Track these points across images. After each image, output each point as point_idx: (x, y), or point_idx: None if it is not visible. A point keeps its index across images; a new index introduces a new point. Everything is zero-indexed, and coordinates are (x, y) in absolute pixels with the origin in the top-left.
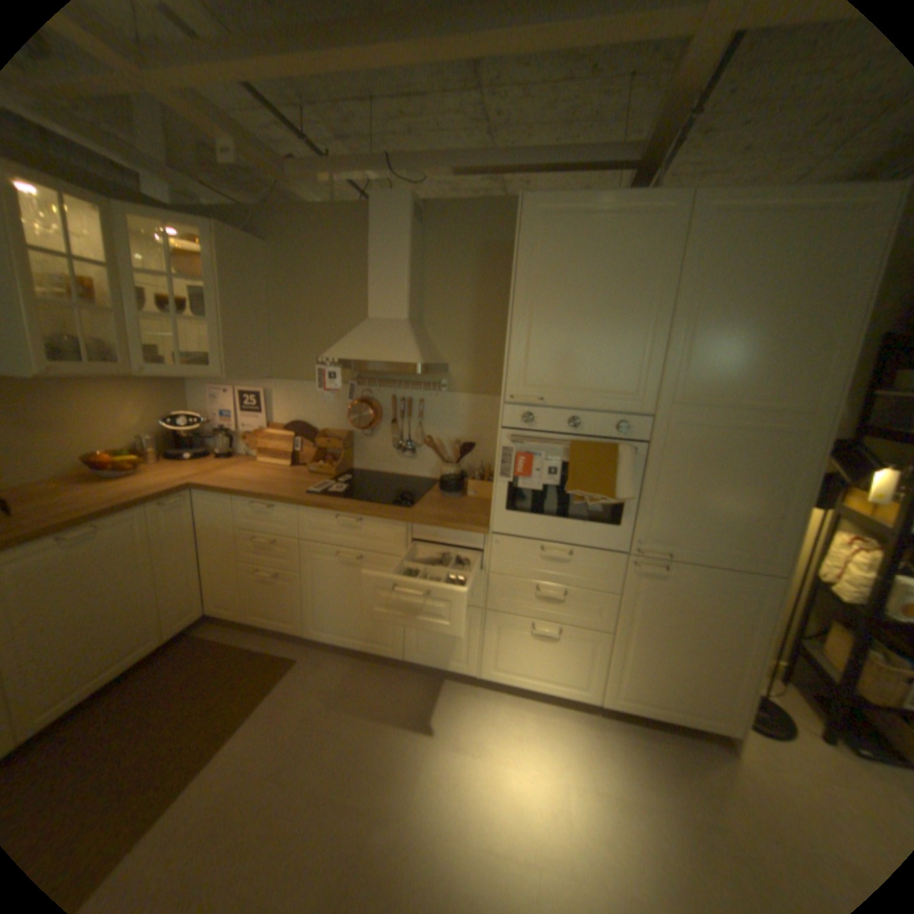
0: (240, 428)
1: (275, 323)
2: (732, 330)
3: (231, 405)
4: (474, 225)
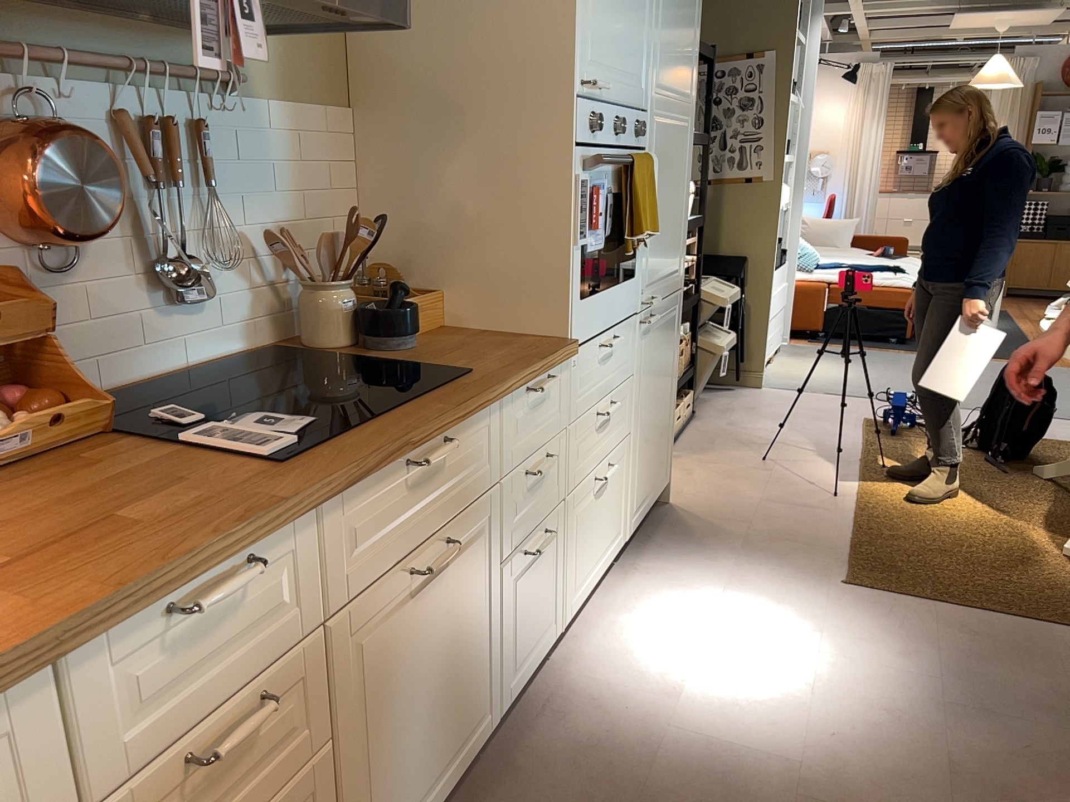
0: None
1: None
2: (674, 3)
3: None
4: None
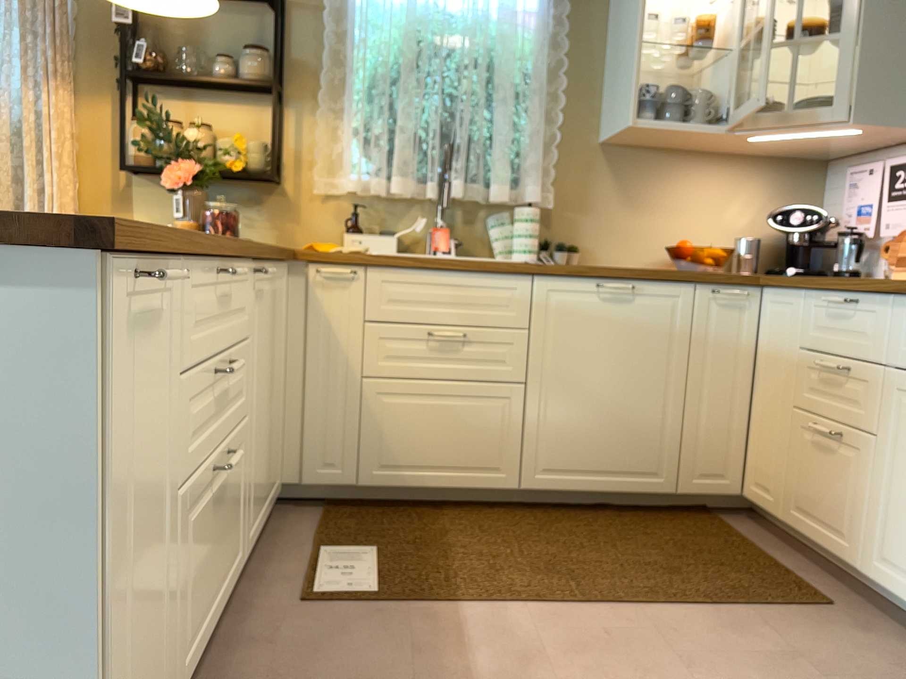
0: (885, 231)
1: None
2: None
3: (882, 198)
4: None
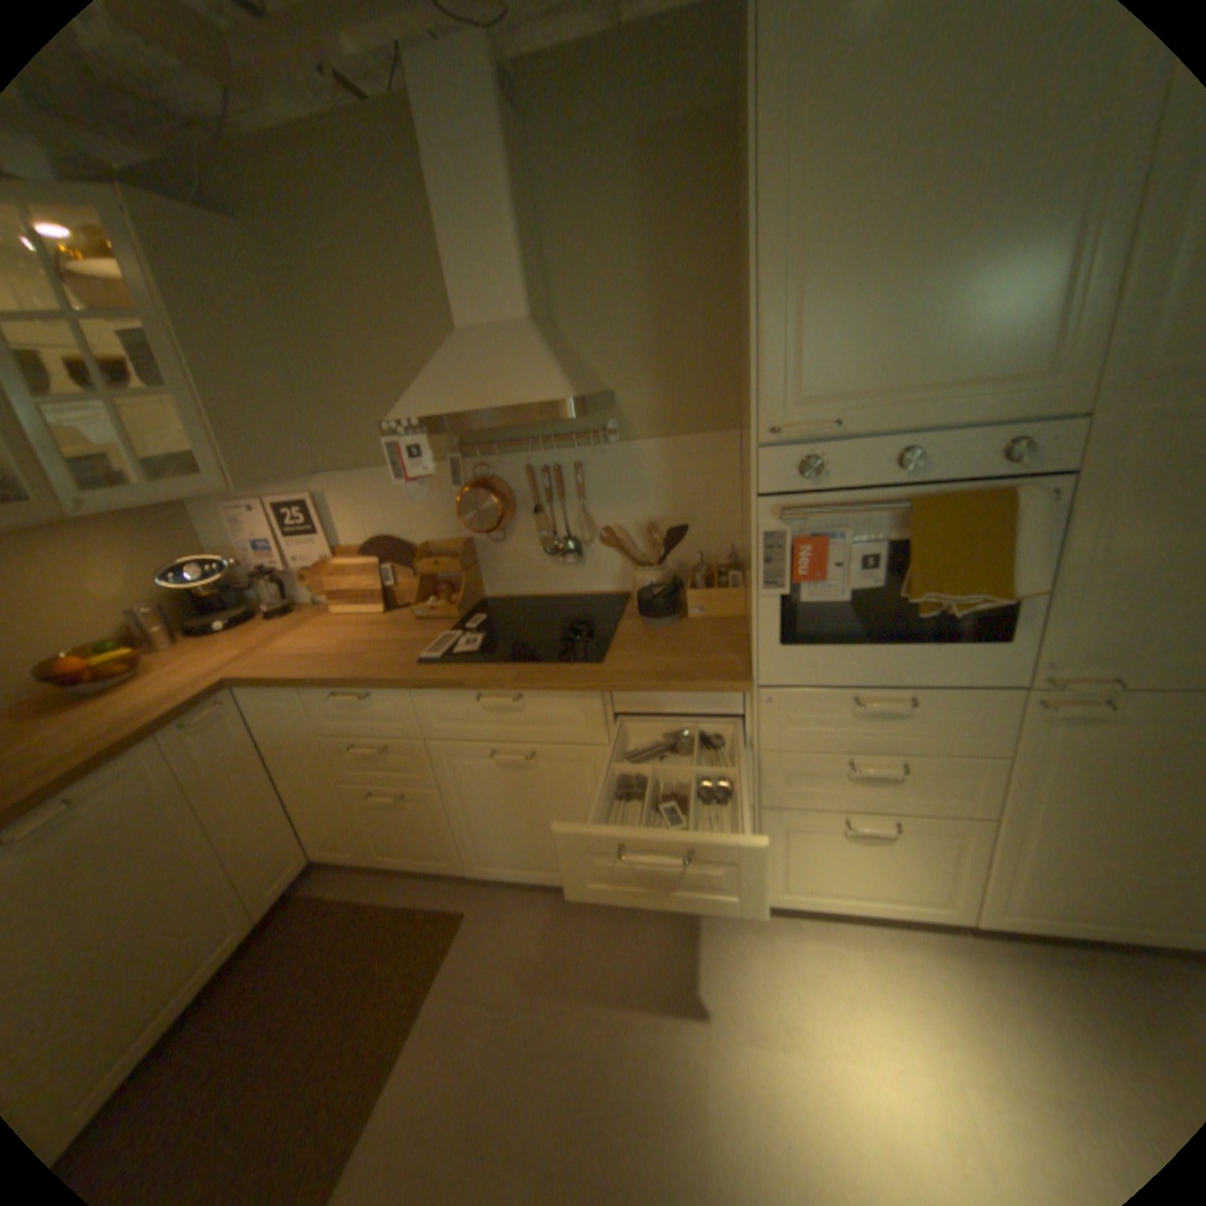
0: (292, 564)
1: (299, 375)
2: None
3: (268, 530)
4: (621, 89)
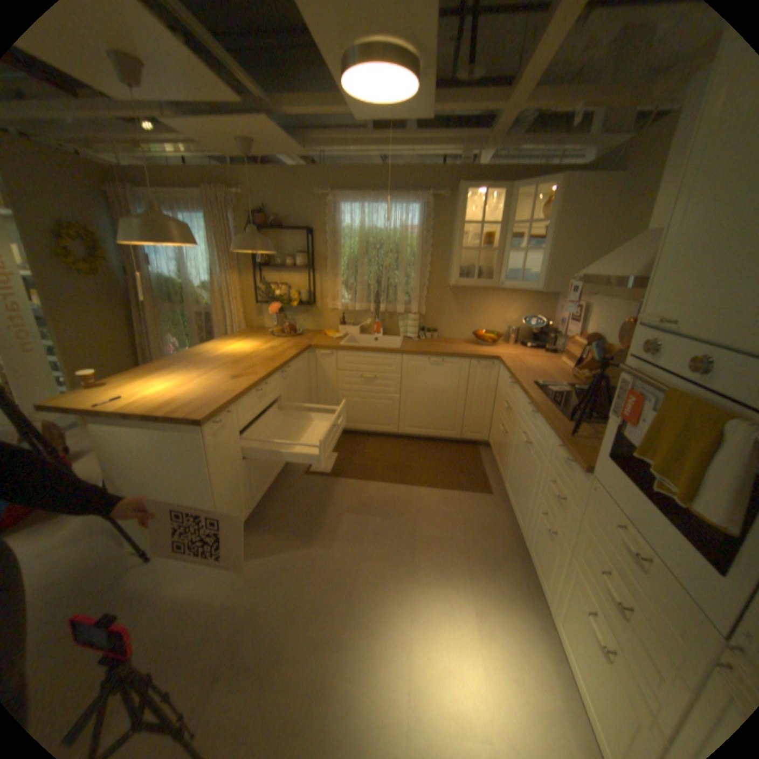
0: (567, 334)
1: (612, 246)
2: None
3: (572, 316)
4: None
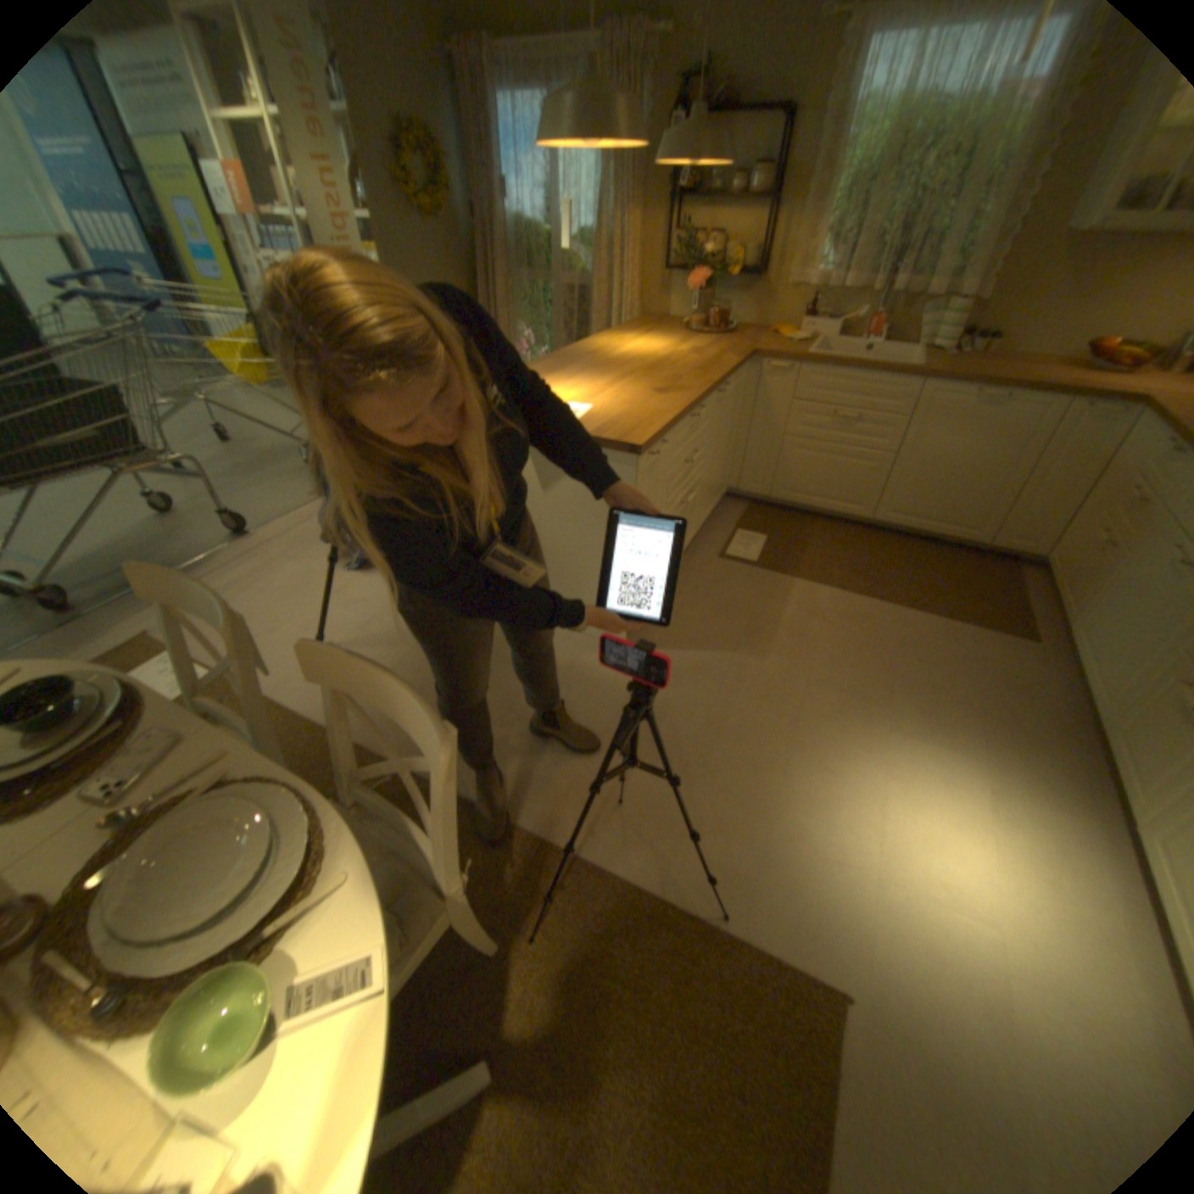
0: None
1: None
2: None
3: None
4: None
